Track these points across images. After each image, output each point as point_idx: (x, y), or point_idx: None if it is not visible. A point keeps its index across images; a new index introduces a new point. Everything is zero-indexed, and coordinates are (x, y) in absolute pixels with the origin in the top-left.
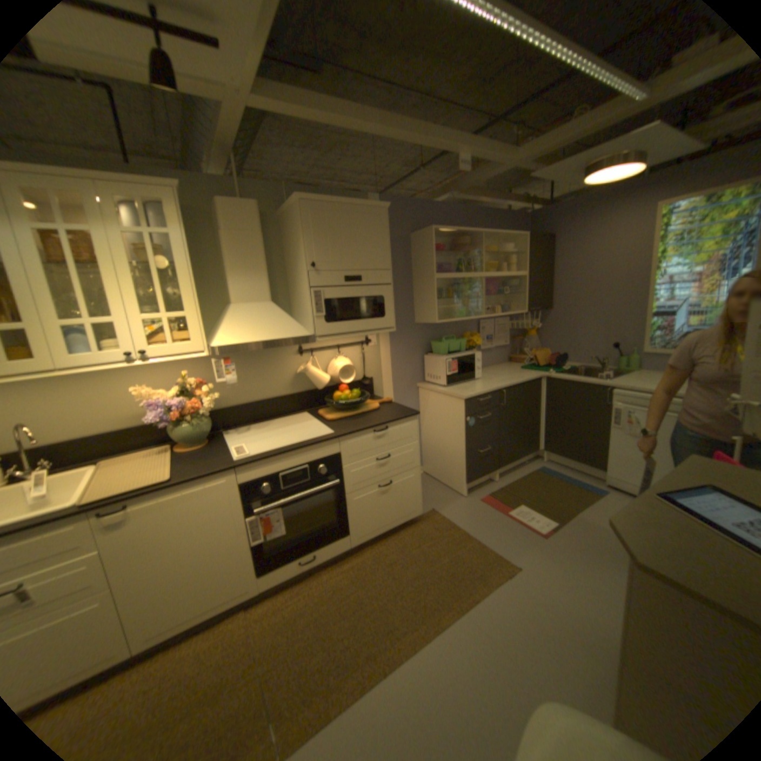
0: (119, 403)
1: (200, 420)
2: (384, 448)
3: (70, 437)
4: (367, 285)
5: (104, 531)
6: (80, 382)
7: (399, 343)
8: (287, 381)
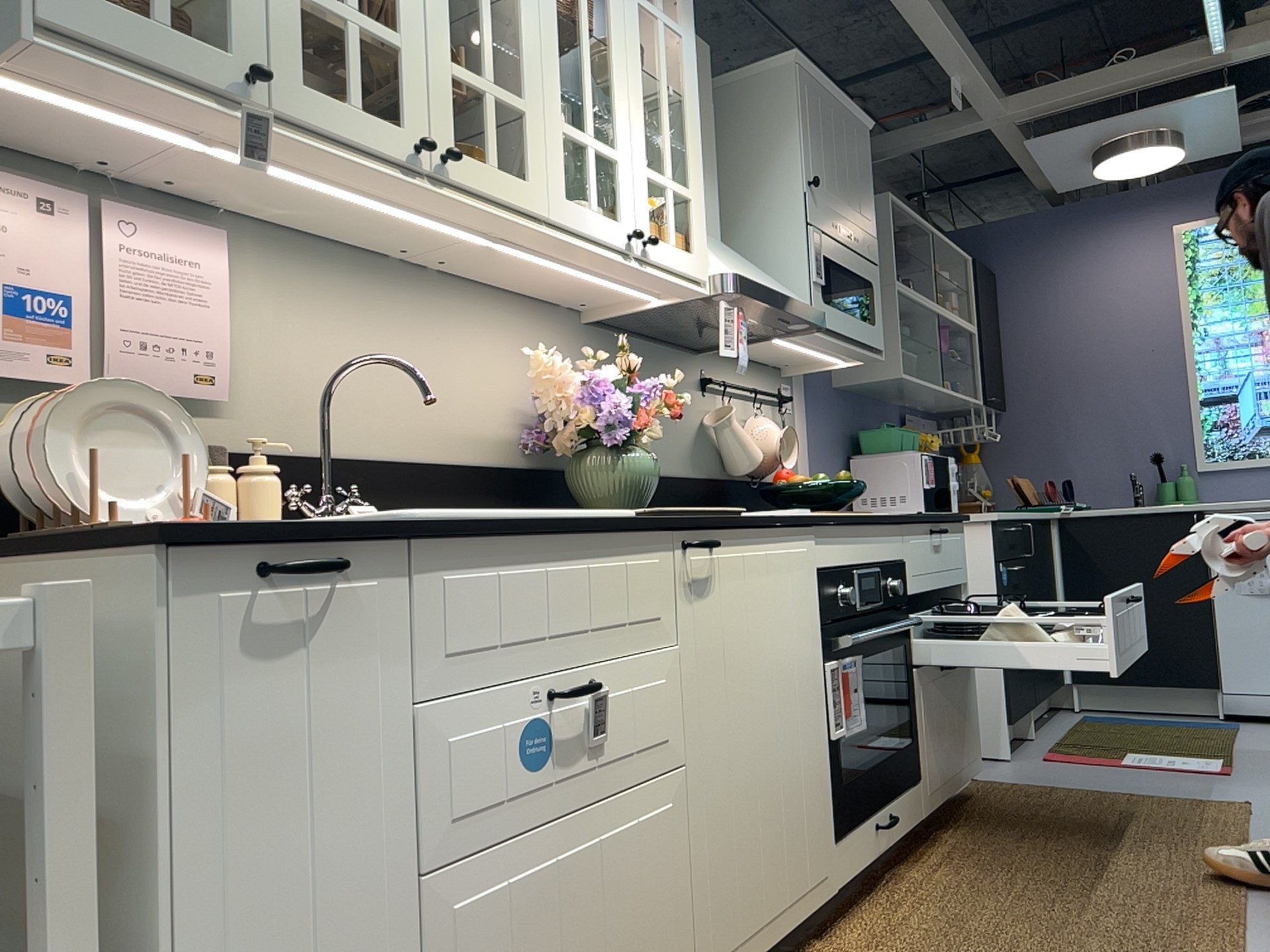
0: (453, 396)
1: (649, 454)
2: (943, 578)
3: (366, 456)
4: (856, 255)
5: (687, 599)
6: (402, 318)
7: (820, 422)
8: (688, 444)
